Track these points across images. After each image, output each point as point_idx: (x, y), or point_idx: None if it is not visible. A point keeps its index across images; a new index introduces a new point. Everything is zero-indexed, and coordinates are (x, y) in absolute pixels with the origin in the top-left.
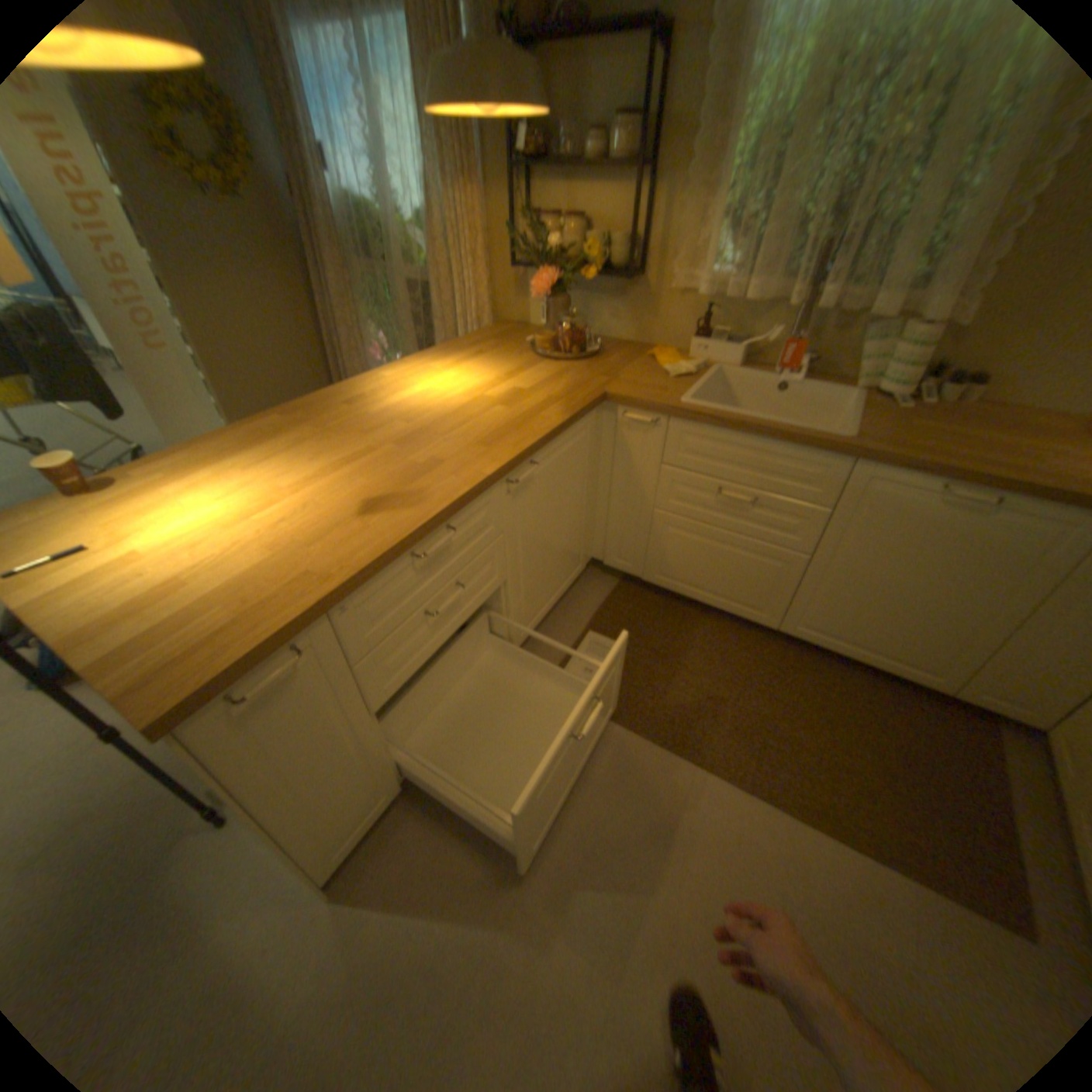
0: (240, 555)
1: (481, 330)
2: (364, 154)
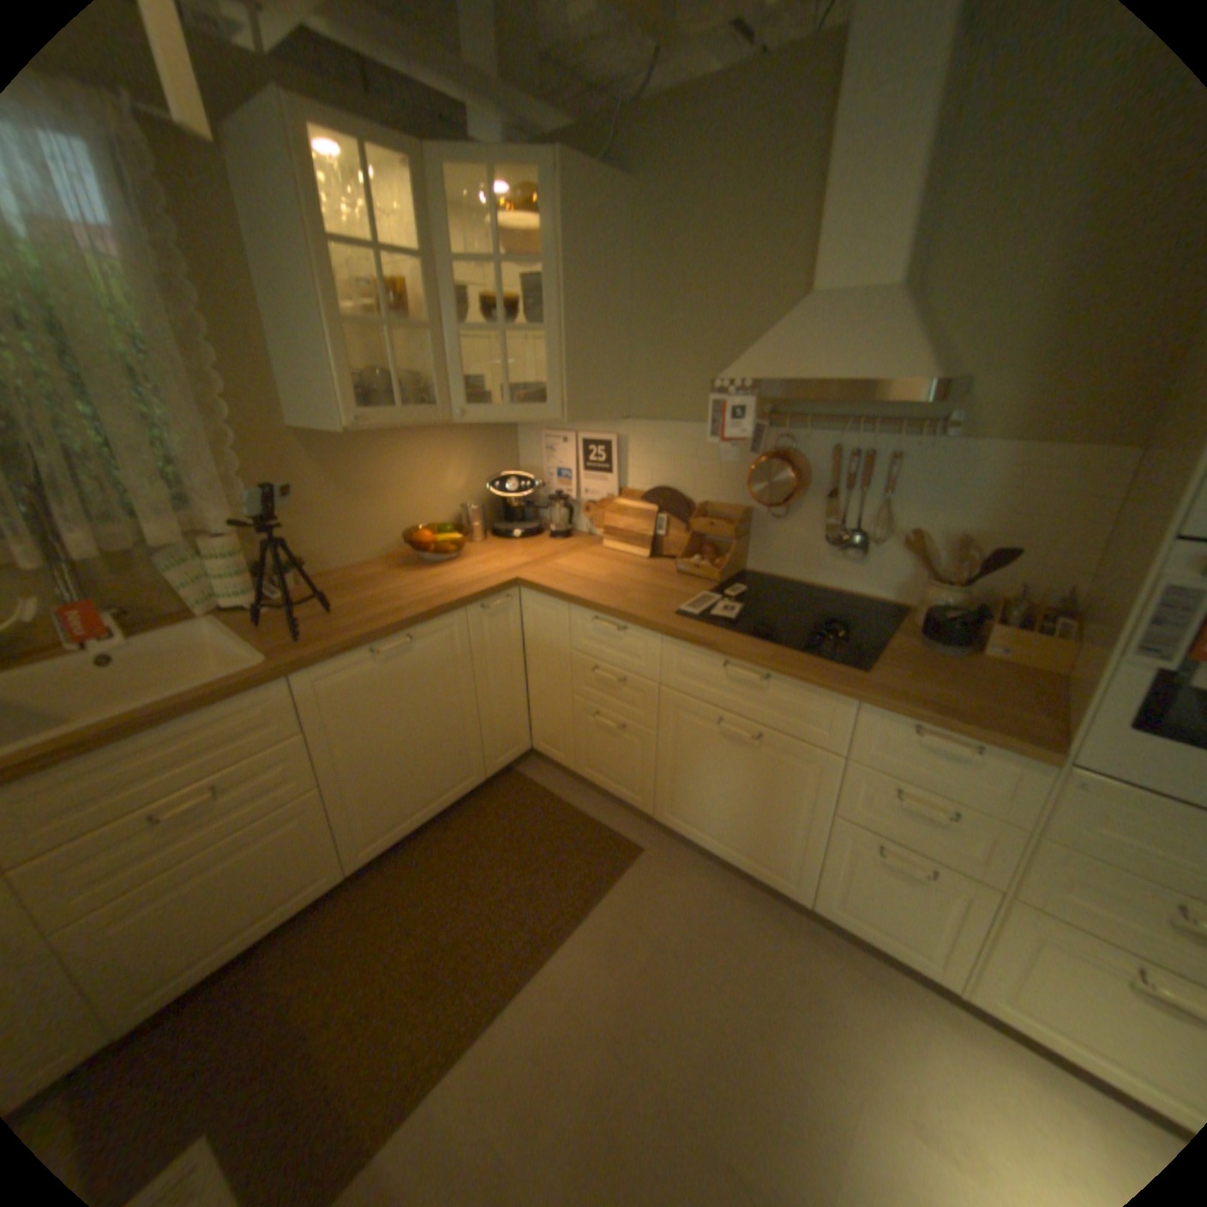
0: None
1: None
2: None
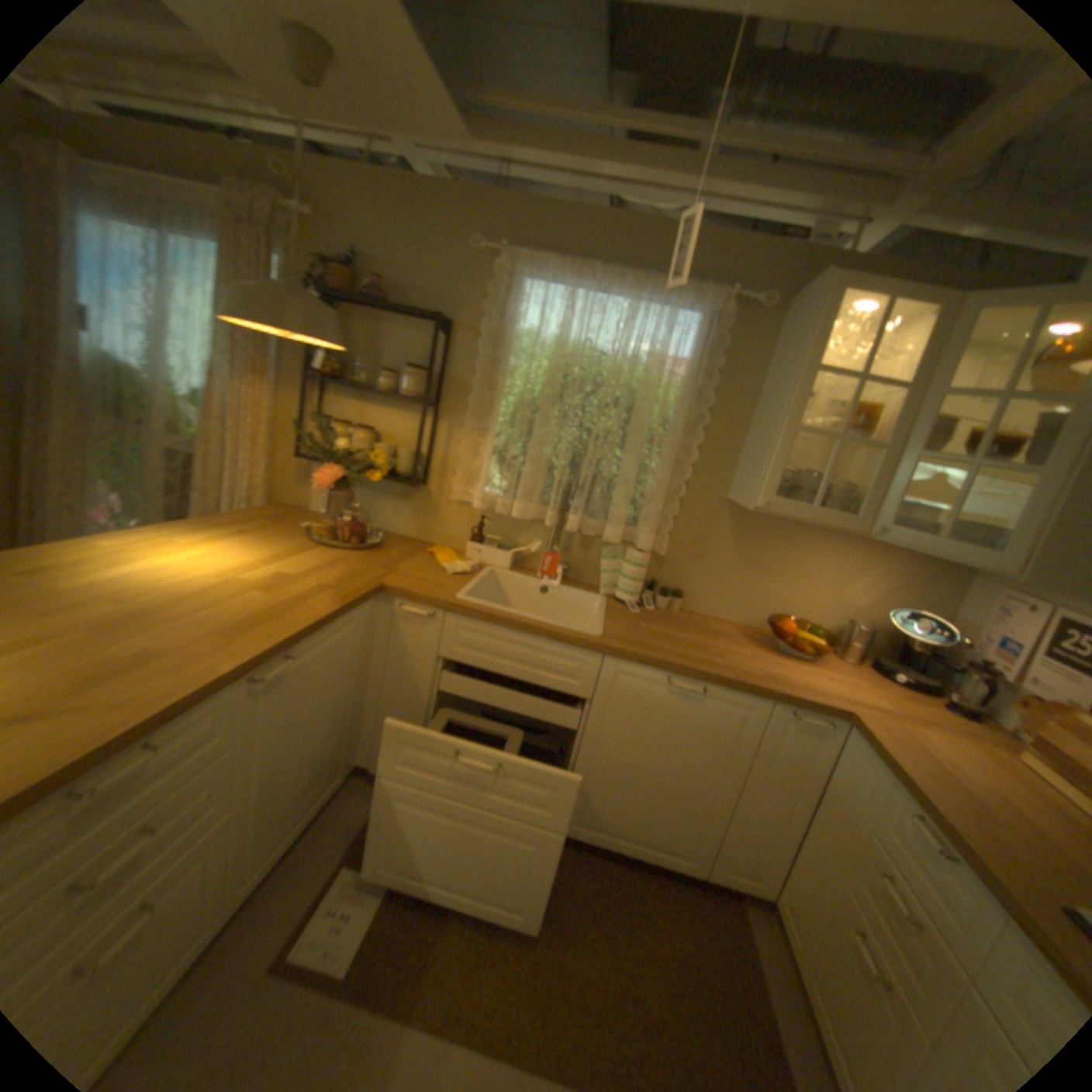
0: None
1: (249, 509)
2: (138, 328)
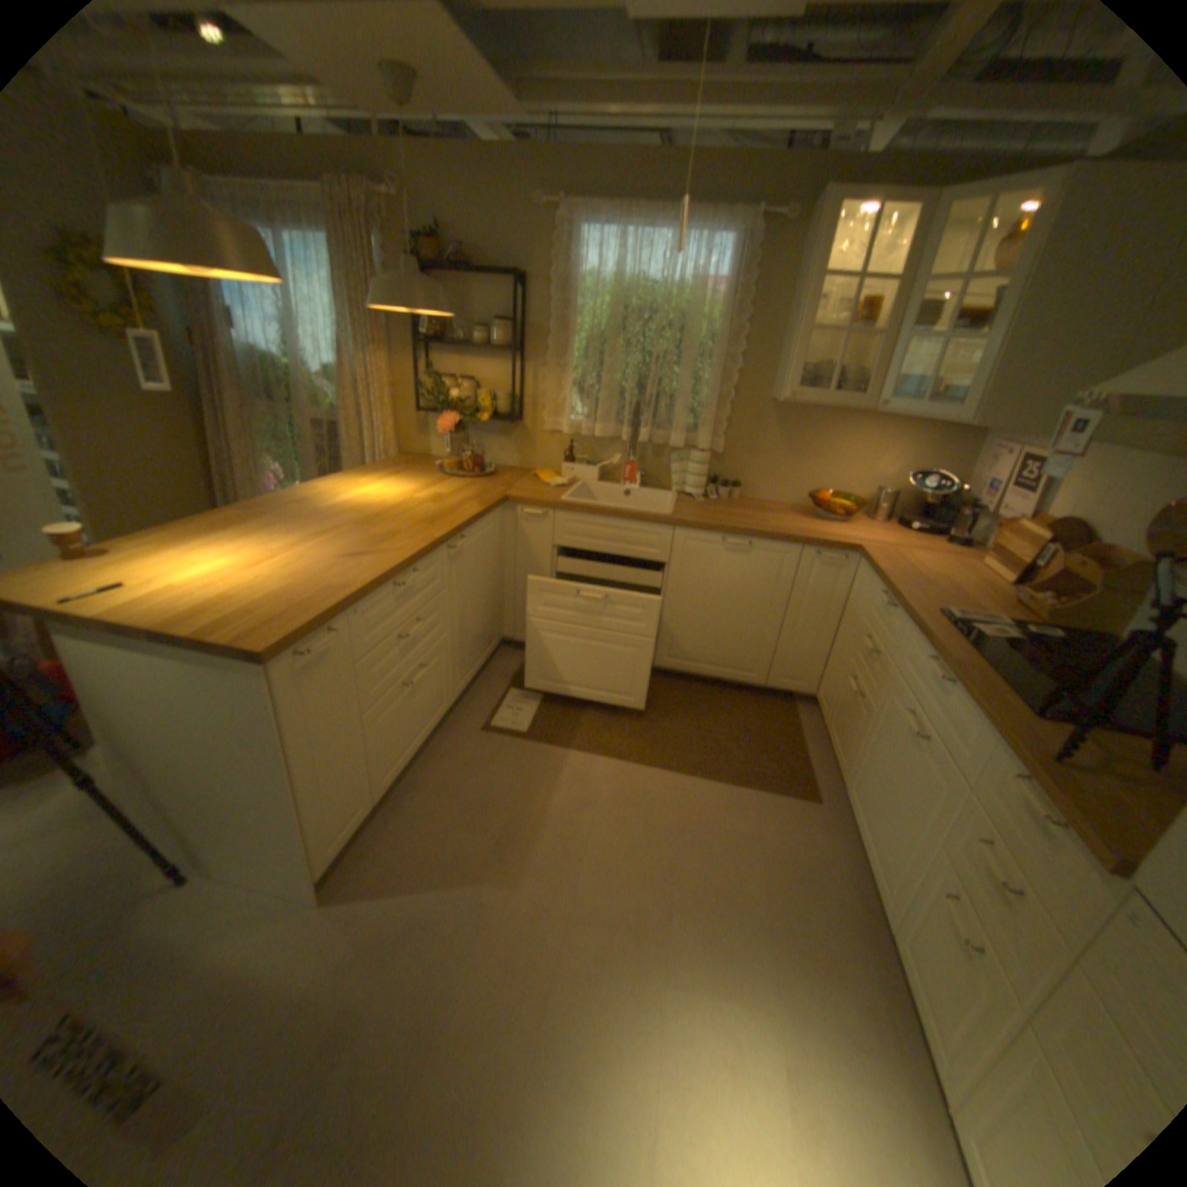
0: (265, 583)
1: (389, 459)
2: (274, 320)
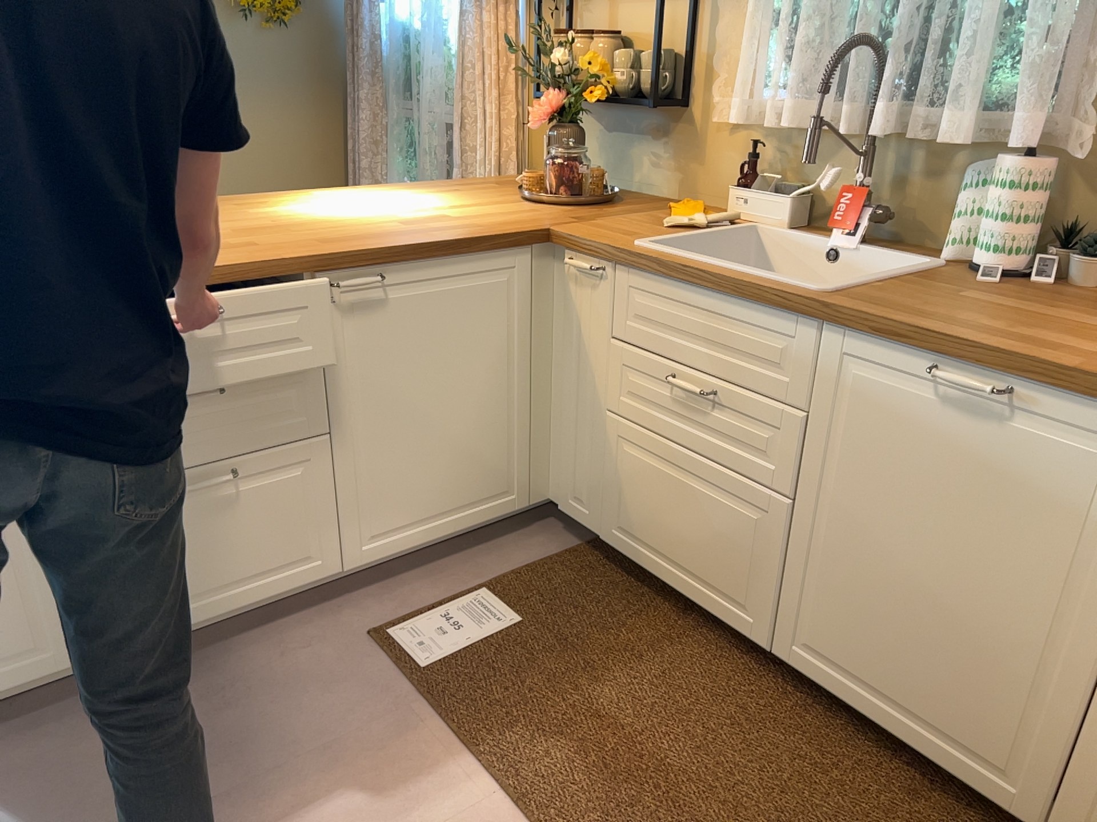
0: None
1: (495, 177)
2: None
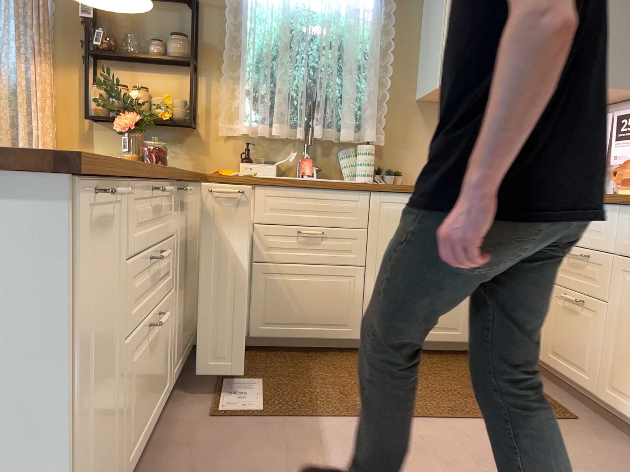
0: None
1: None
2: None
